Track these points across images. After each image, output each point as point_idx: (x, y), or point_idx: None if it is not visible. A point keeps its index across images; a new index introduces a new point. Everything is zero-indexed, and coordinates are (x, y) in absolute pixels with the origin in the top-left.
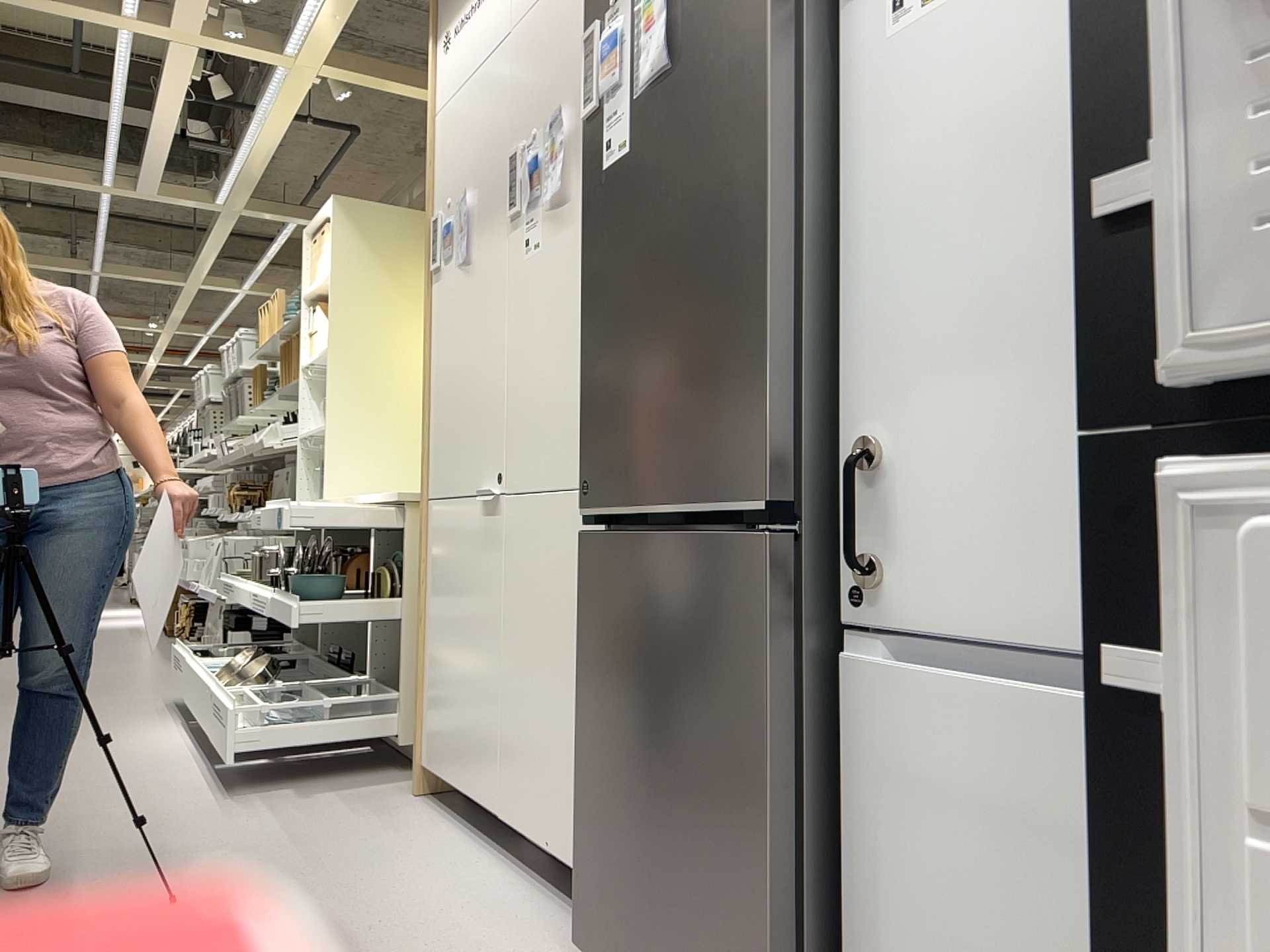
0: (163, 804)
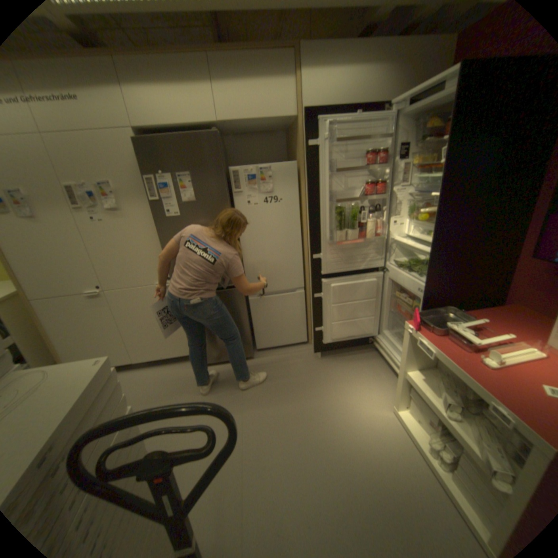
0: None
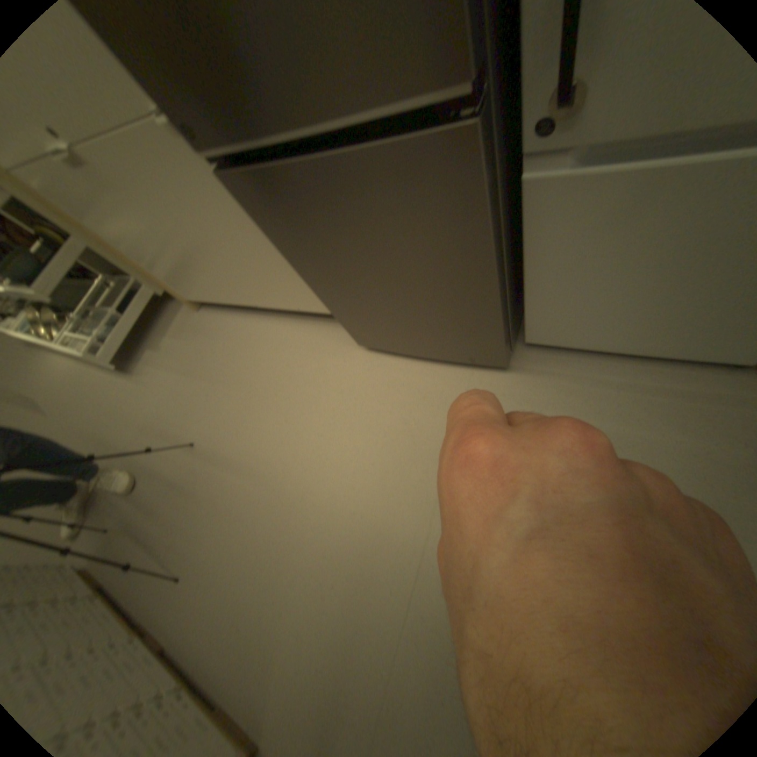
0: (114, 403)
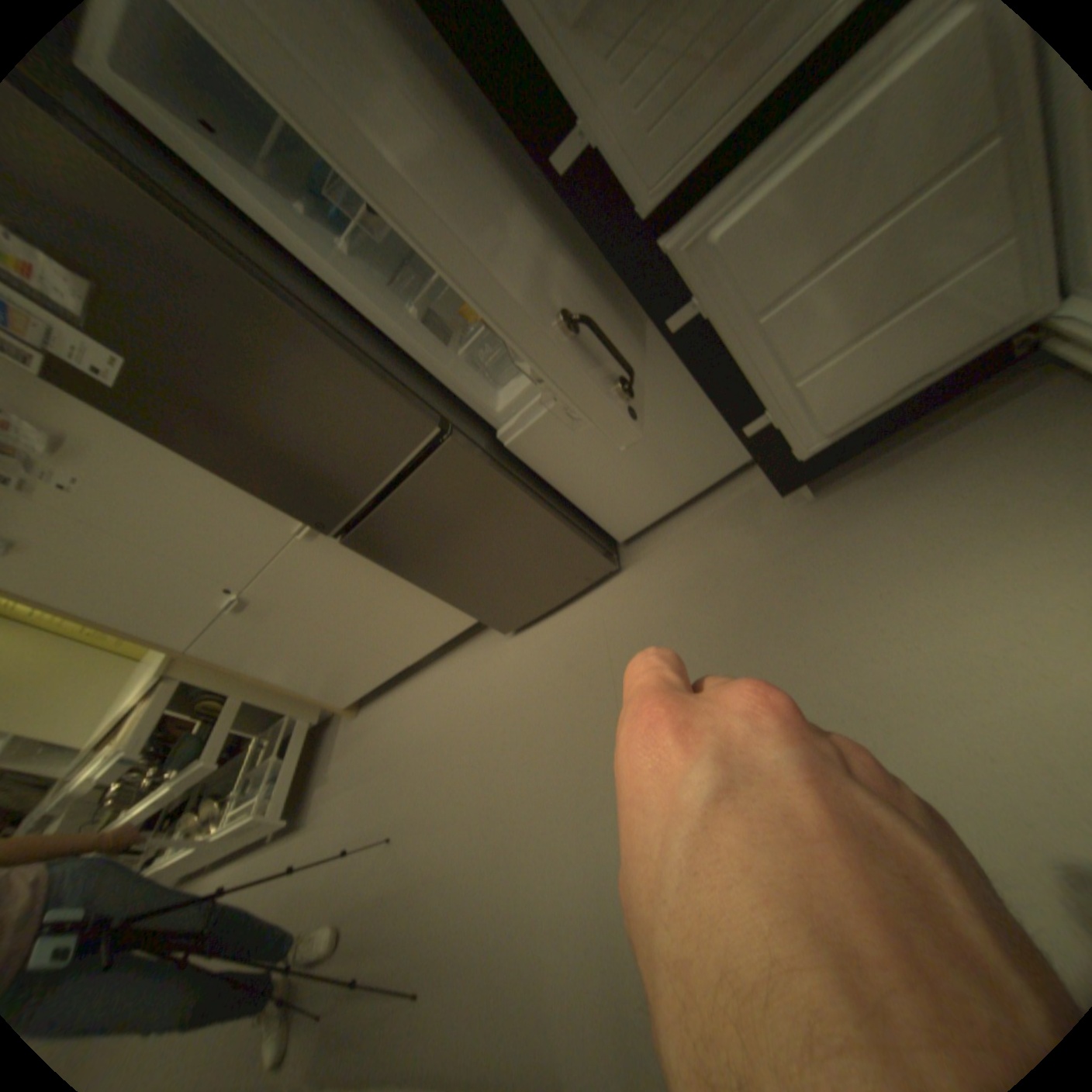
0: (293, 866)
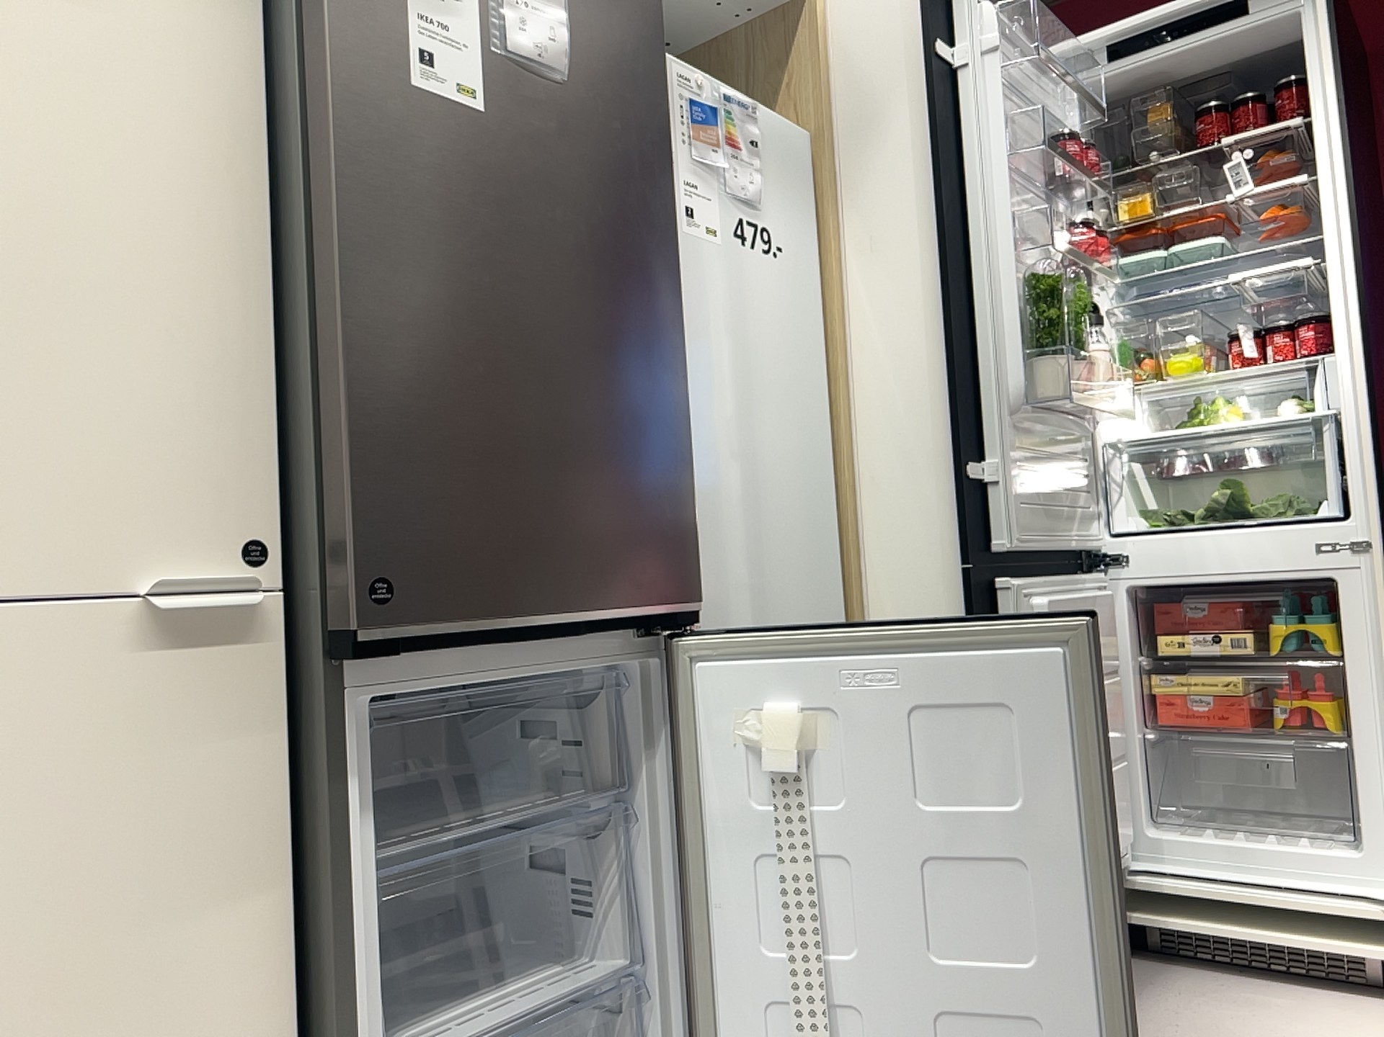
0: None
